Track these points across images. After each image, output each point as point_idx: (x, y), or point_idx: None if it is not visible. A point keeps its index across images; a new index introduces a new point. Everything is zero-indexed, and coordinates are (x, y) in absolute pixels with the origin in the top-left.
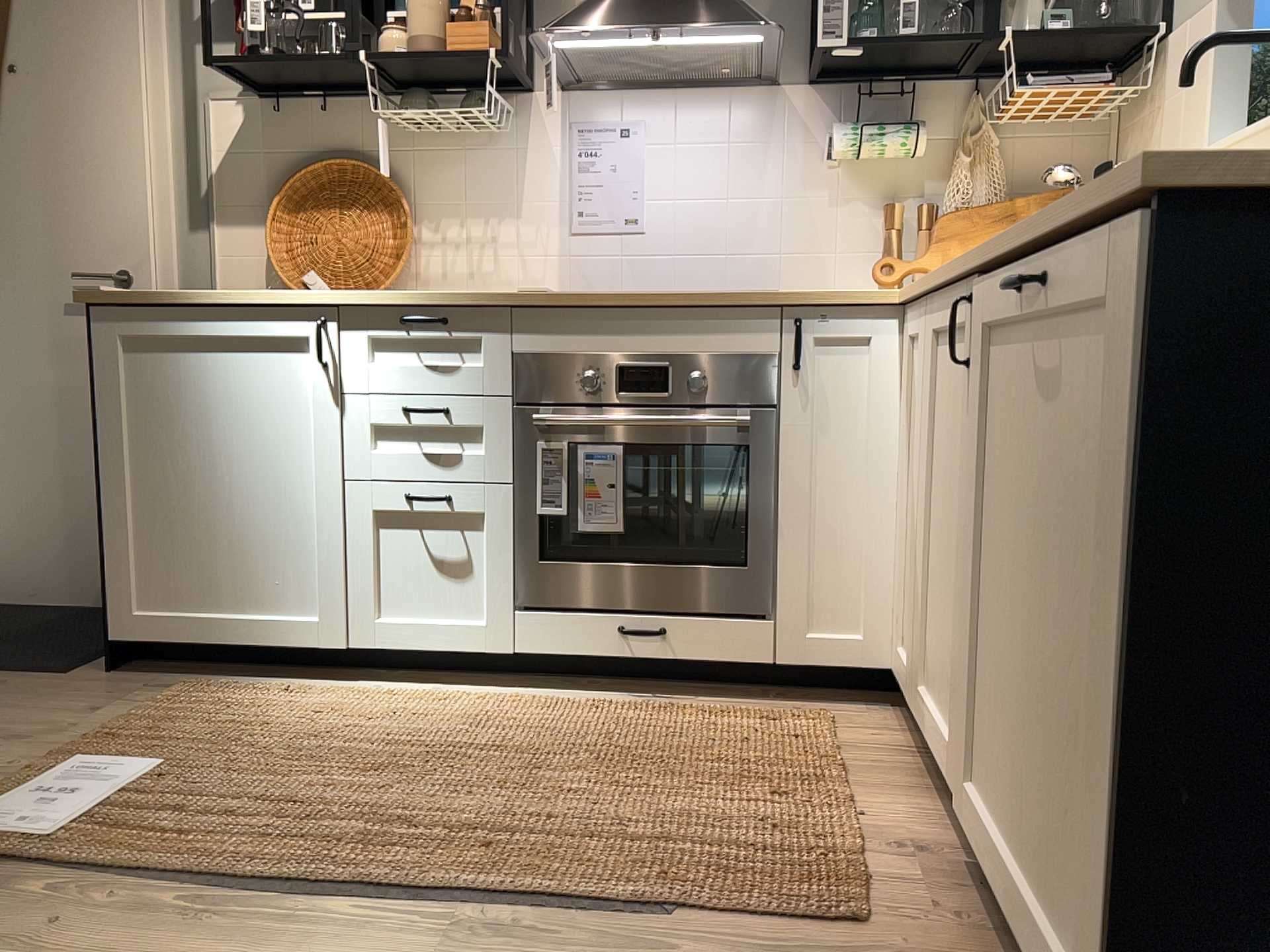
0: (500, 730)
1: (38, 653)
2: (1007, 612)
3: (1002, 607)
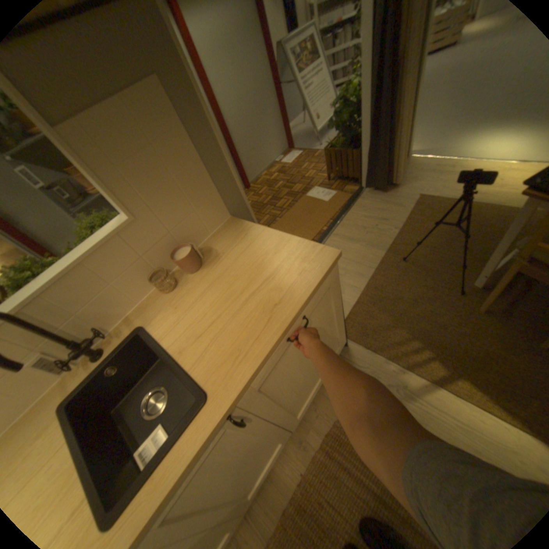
0: None
1: None
2: (292, 393)
3: (289, 398)
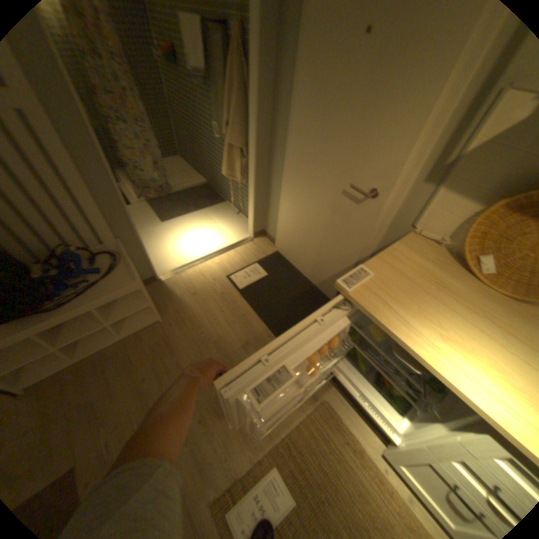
0: None
1: (291, 327)
2: None
3: None
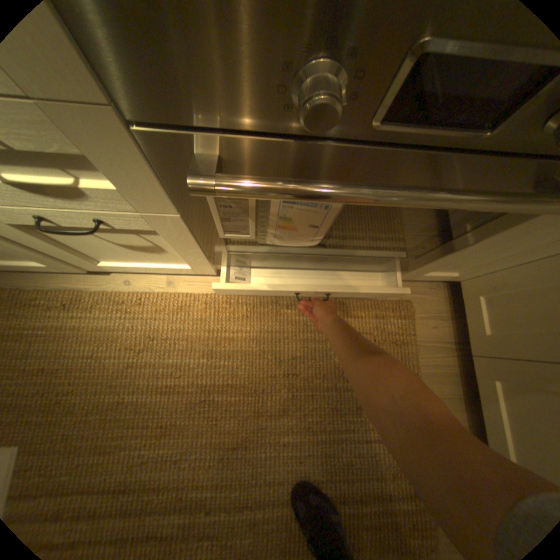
0: (224, 351)
1: None
2: None
3: None
